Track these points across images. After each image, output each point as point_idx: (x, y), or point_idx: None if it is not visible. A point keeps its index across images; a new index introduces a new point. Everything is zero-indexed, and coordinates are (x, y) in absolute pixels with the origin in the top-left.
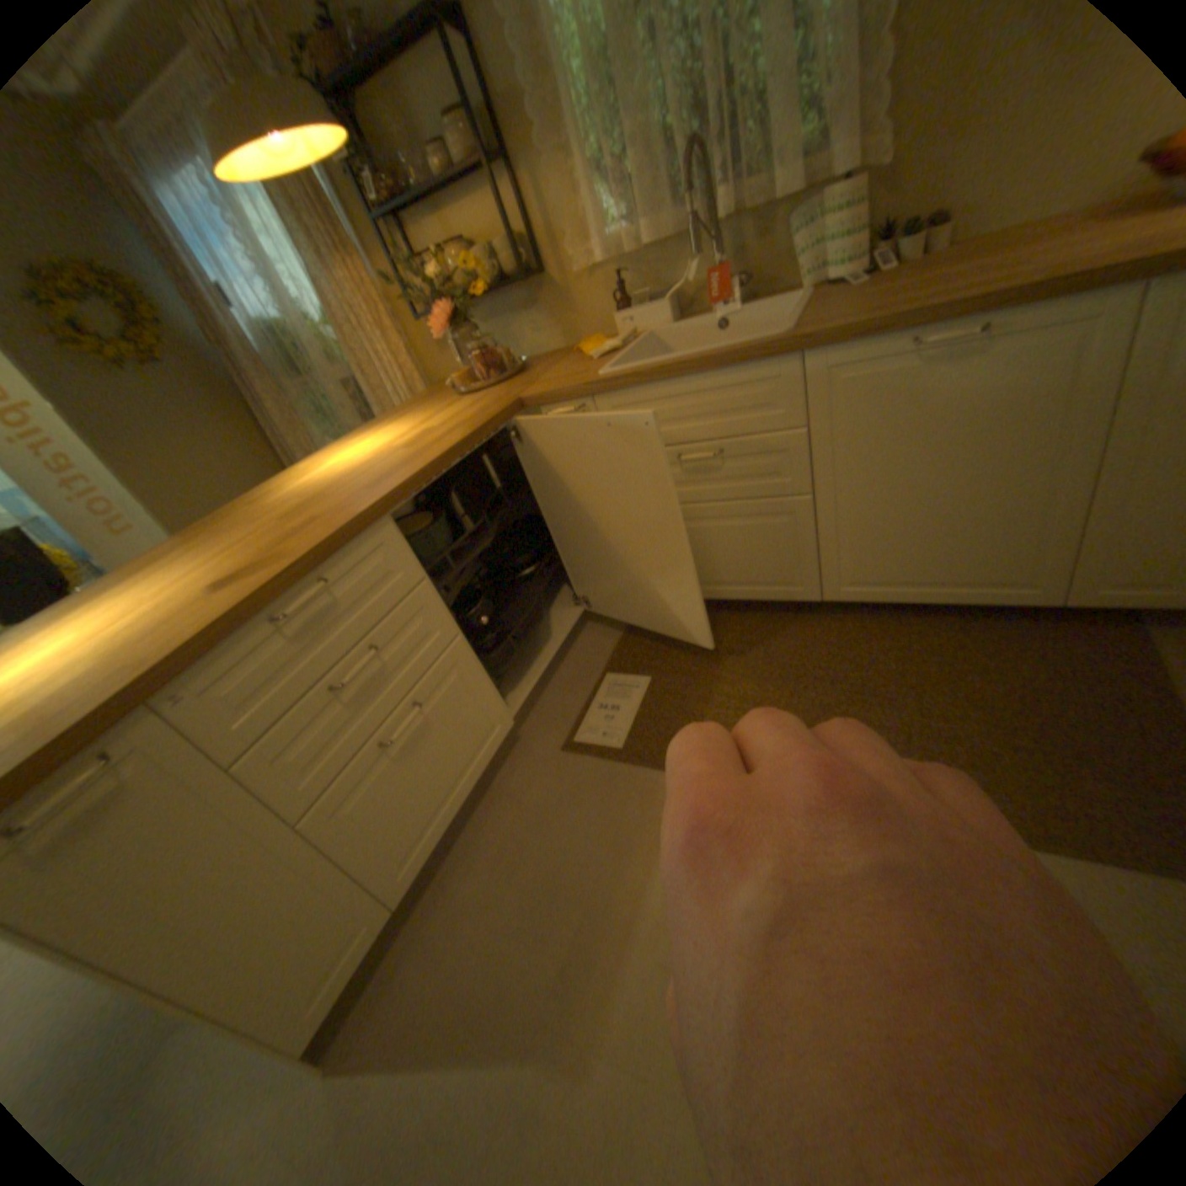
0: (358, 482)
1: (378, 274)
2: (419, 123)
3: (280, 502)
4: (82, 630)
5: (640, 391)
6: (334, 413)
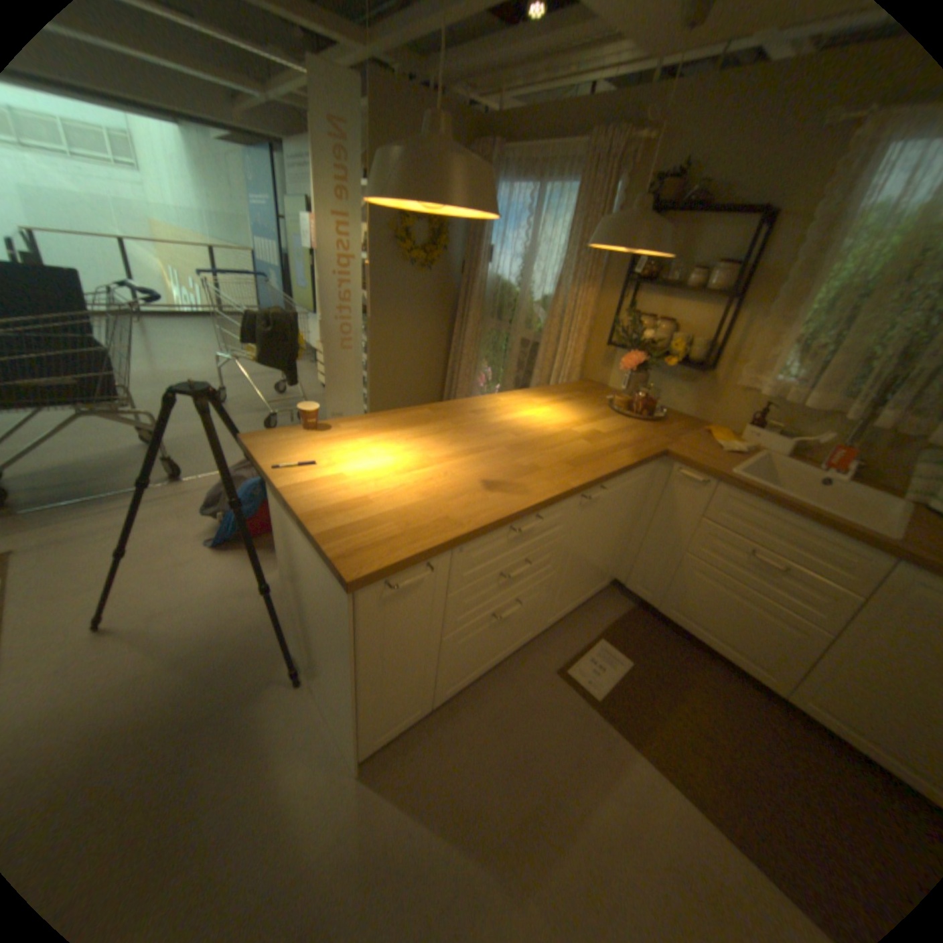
0: (558, 452)
1: (599, 302)
2: (698, 249)
3: (498, 429)
4: (394, 457)
5: (759, 502)
6: (503, 352)
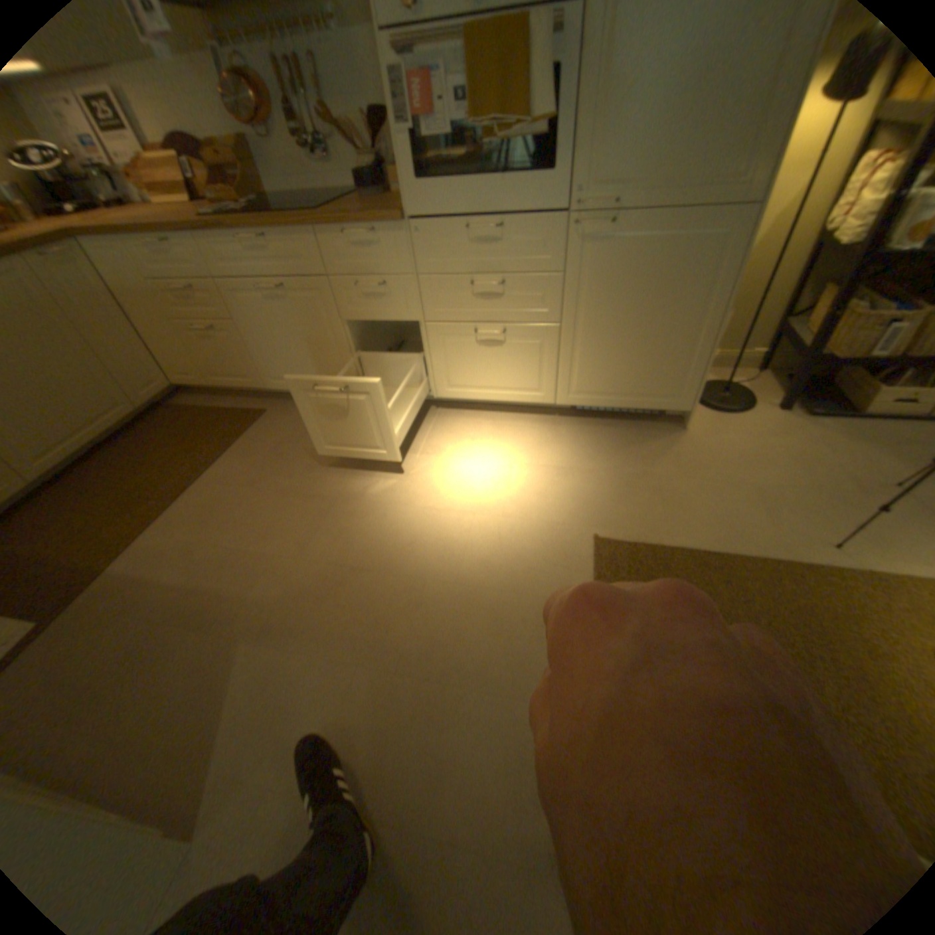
0: None
1: None
2: None
3: None
4: None
5: None
6: None
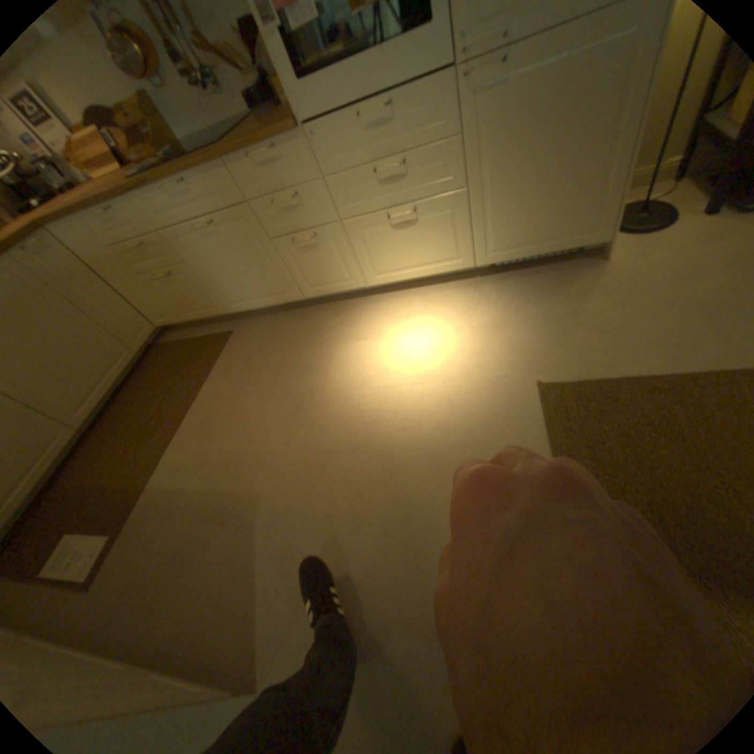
0: None
1: None
2: None
3: None
4: None
5: None
6: None
